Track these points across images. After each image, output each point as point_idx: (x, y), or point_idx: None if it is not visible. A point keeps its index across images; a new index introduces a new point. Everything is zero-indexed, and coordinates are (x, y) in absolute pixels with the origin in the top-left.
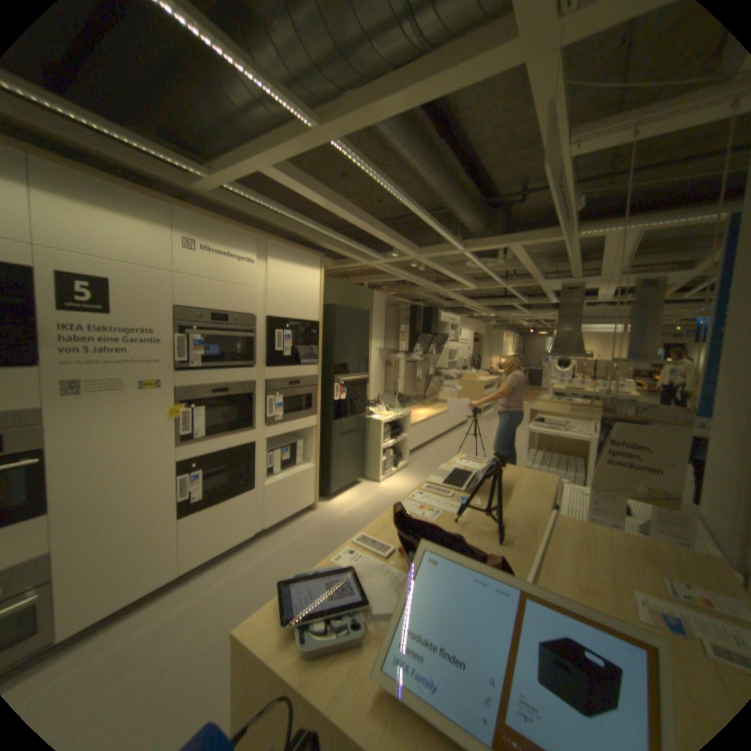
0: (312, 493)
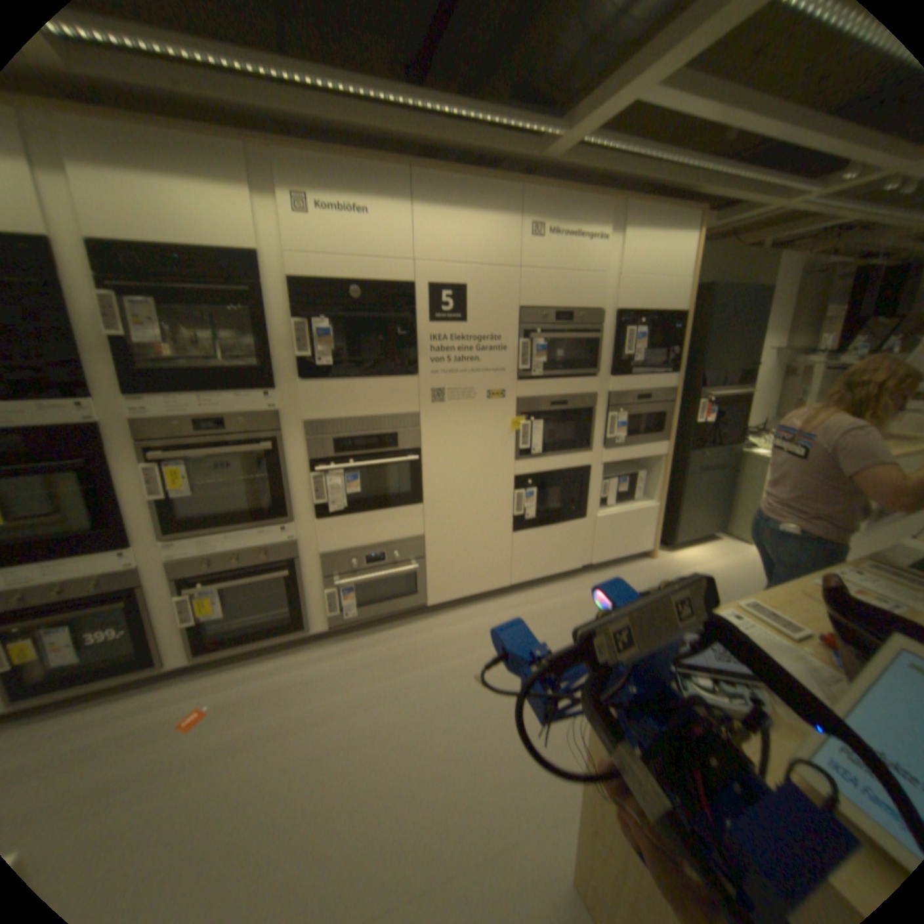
0: (652, 537)
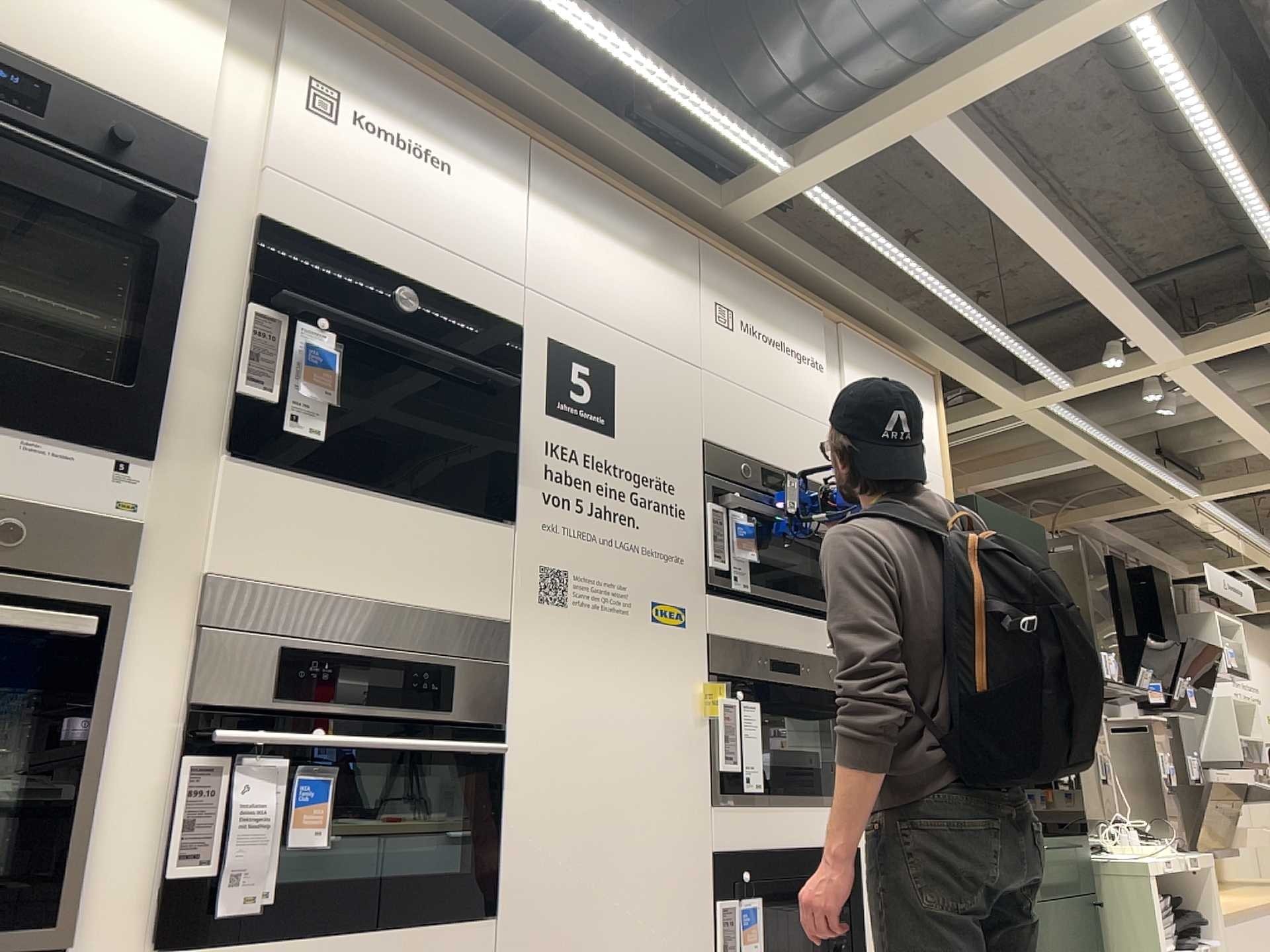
0: None
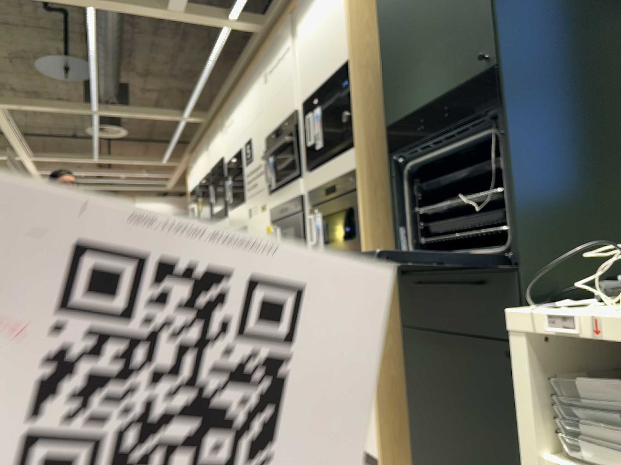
0: (381, 437)
